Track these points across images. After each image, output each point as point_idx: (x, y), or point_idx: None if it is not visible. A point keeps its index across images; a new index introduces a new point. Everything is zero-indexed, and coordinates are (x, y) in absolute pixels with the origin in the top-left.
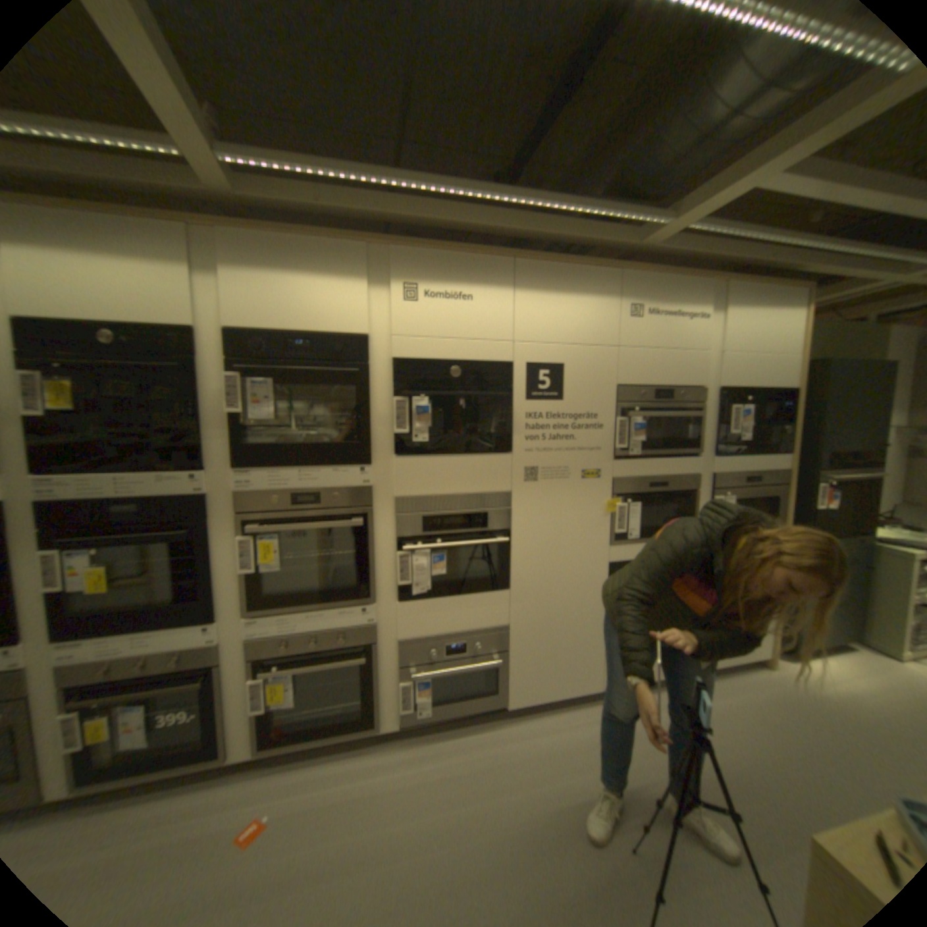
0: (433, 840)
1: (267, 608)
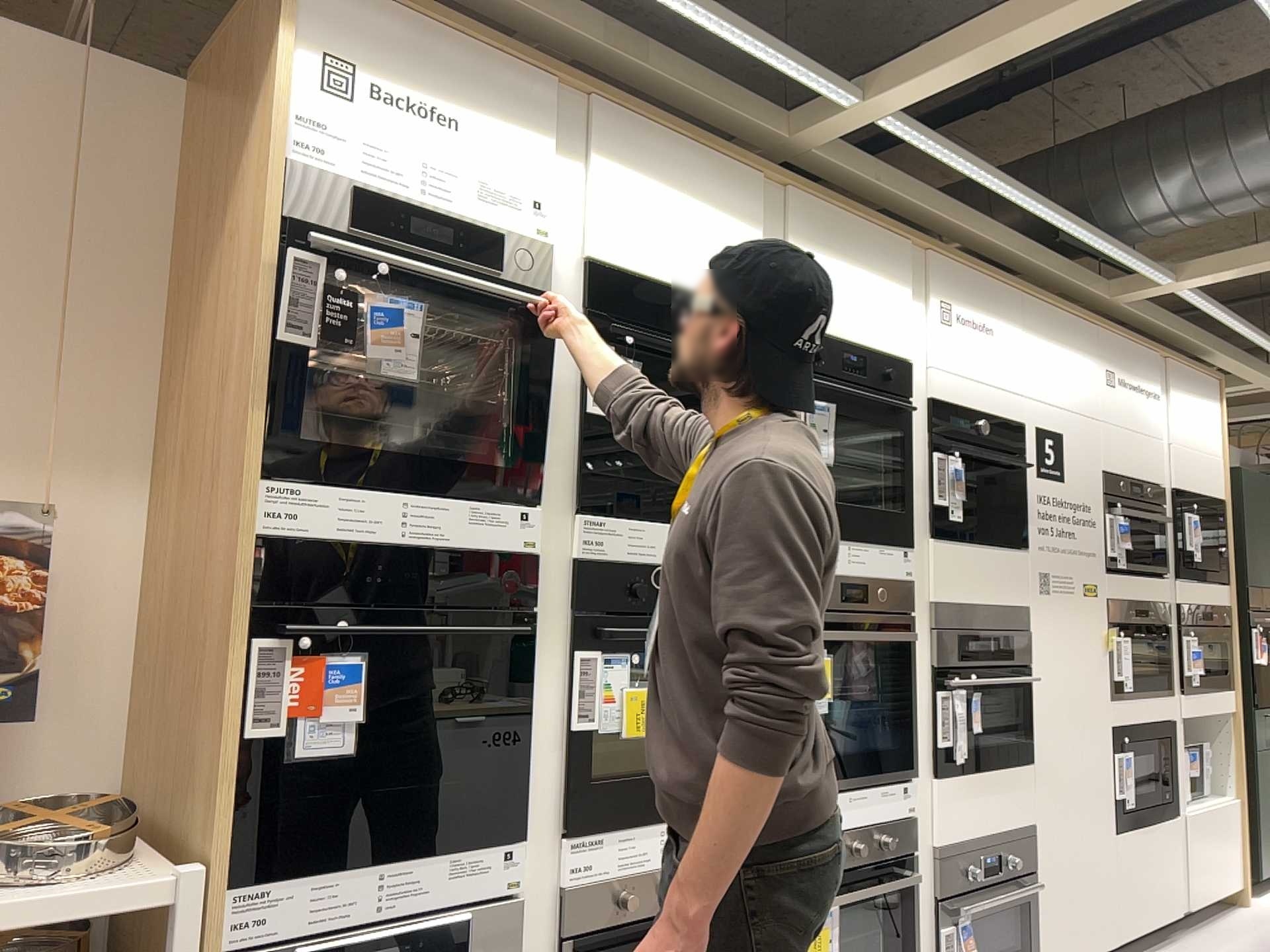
0: None
1: None
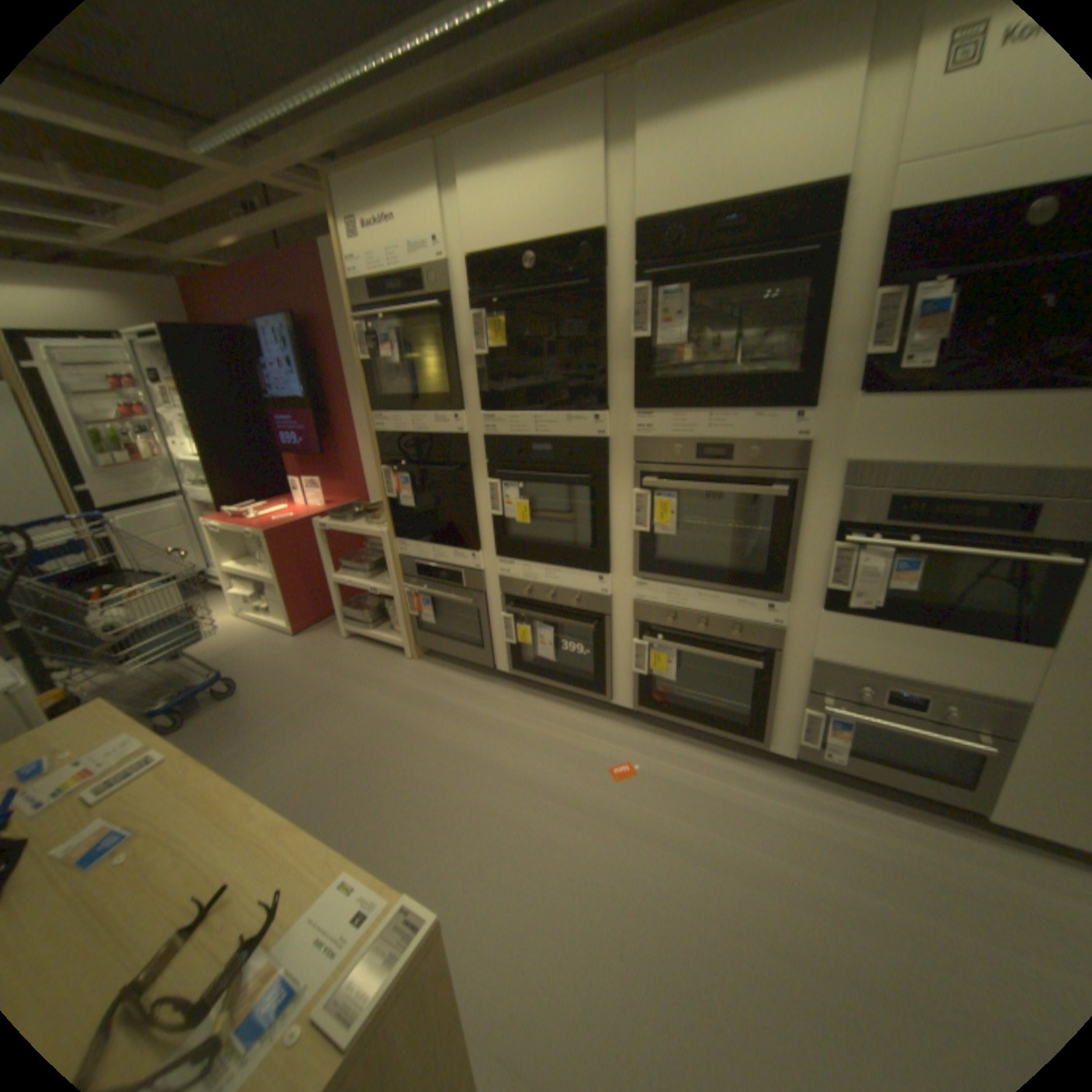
0: (814, 901)
1: (657, 573)
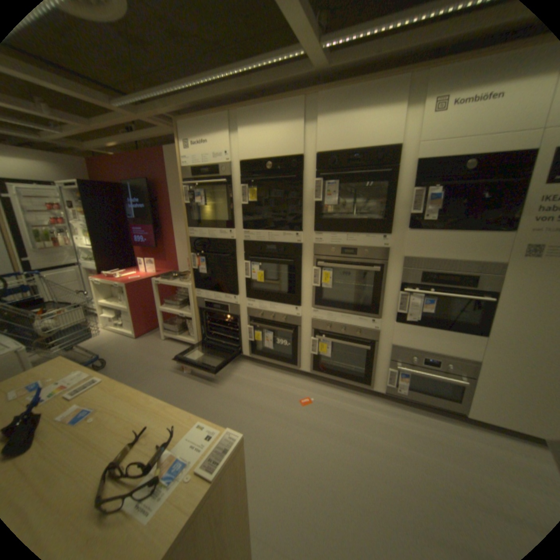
0: (394, 456)
1: (322, 305)
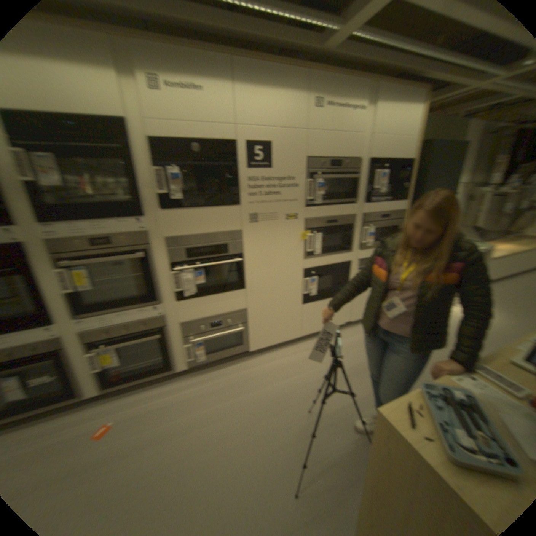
0: (204, 421)
1: (83, 313)
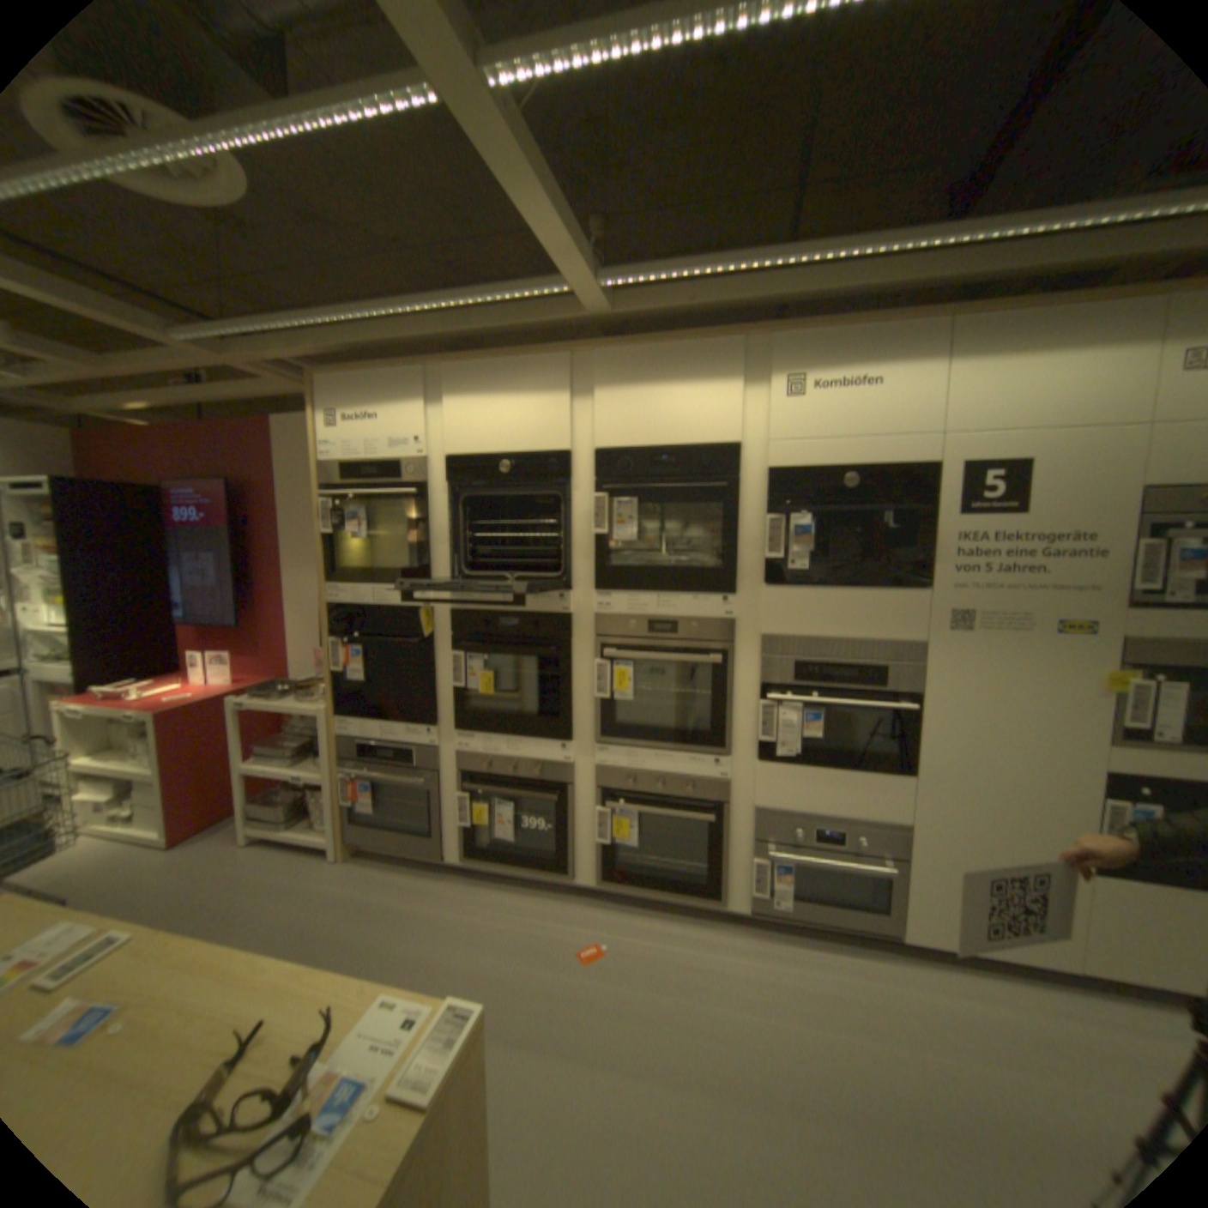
0: (779, 1049)
1: (617, 738)
